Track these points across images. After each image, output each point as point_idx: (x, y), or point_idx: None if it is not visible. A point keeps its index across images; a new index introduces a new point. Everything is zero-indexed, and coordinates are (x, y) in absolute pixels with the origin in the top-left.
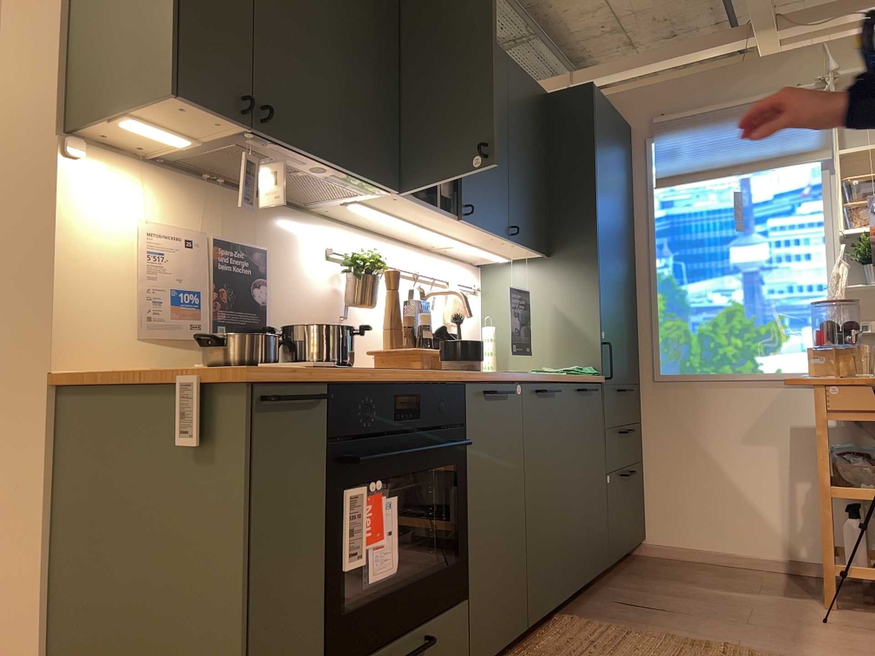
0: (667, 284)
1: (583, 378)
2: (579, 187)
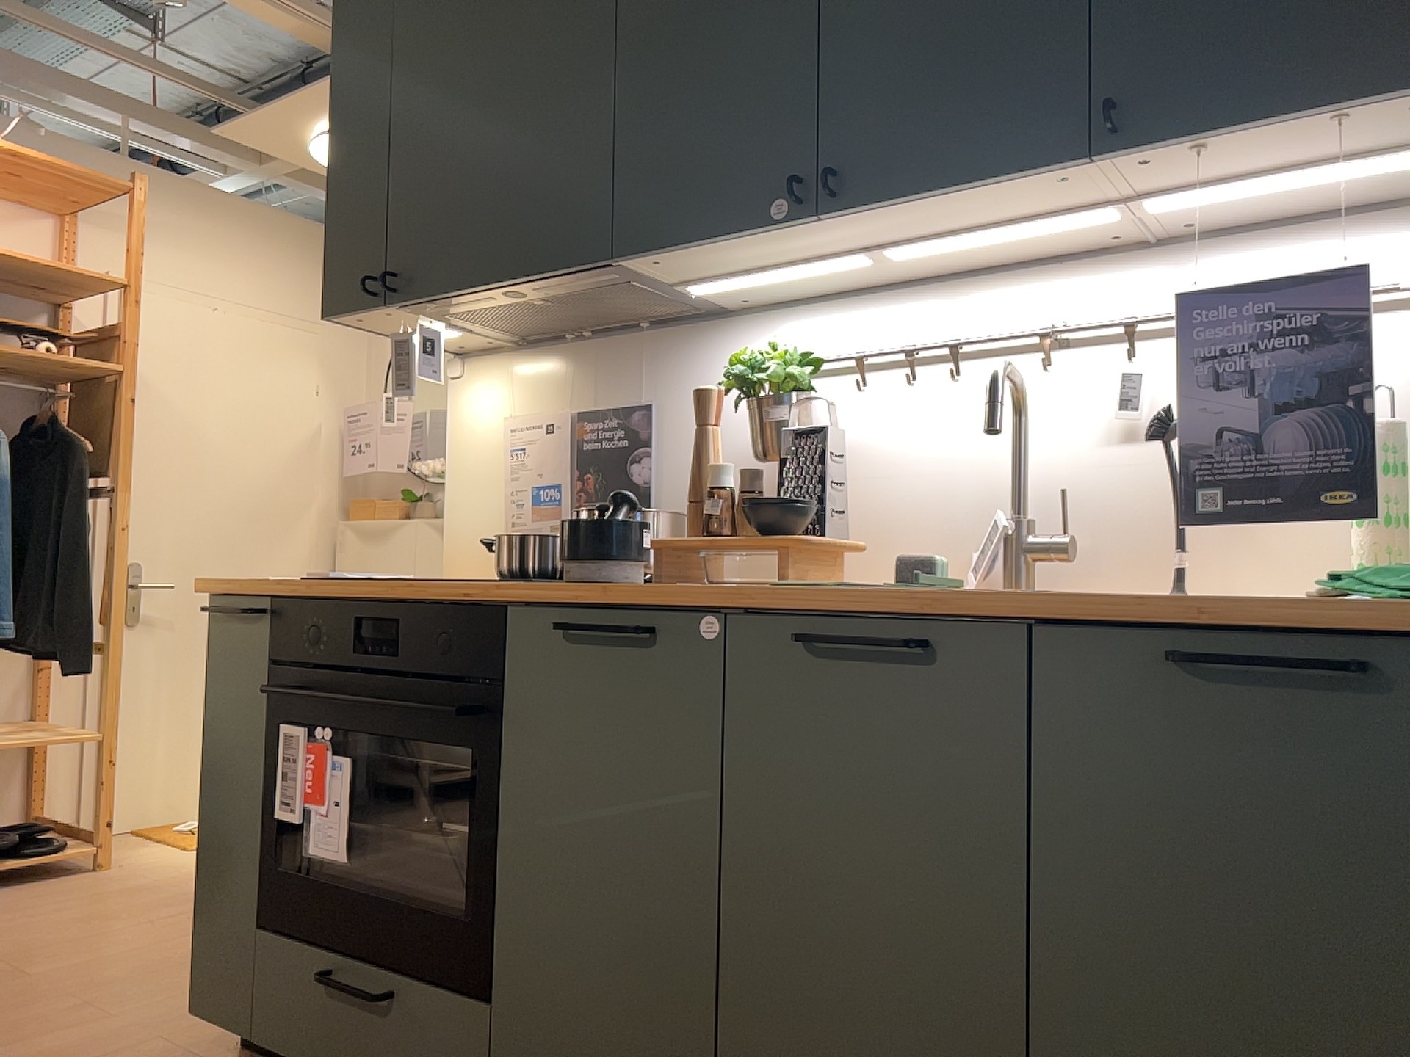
0: None
1: (1289, 611)
2: None
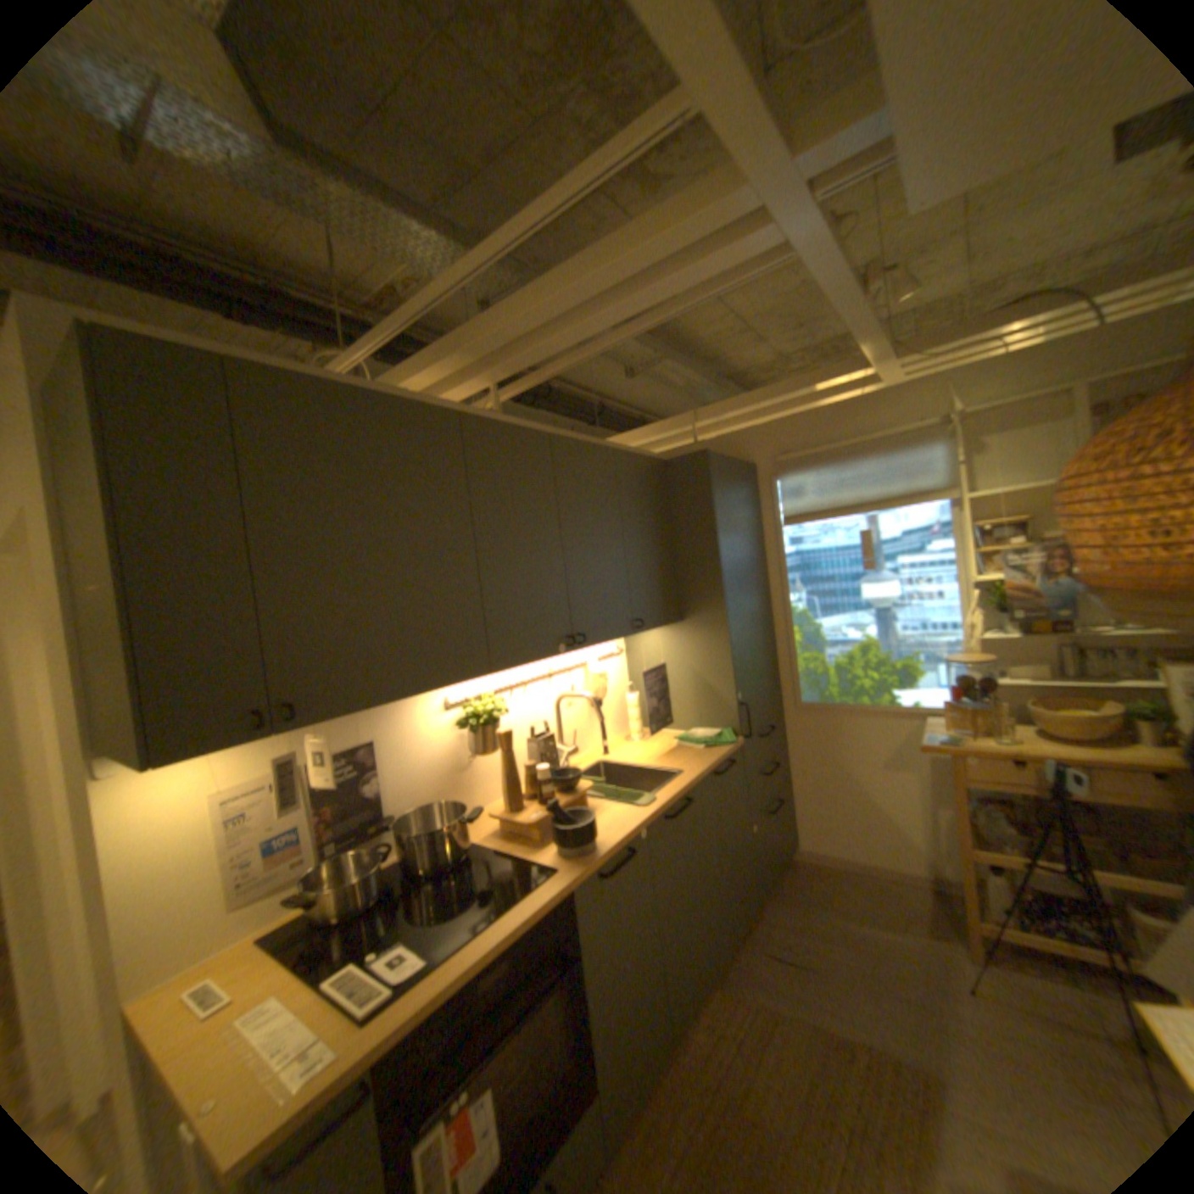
0: (801, 618)
1: (719, 755)
2: (703, 554)
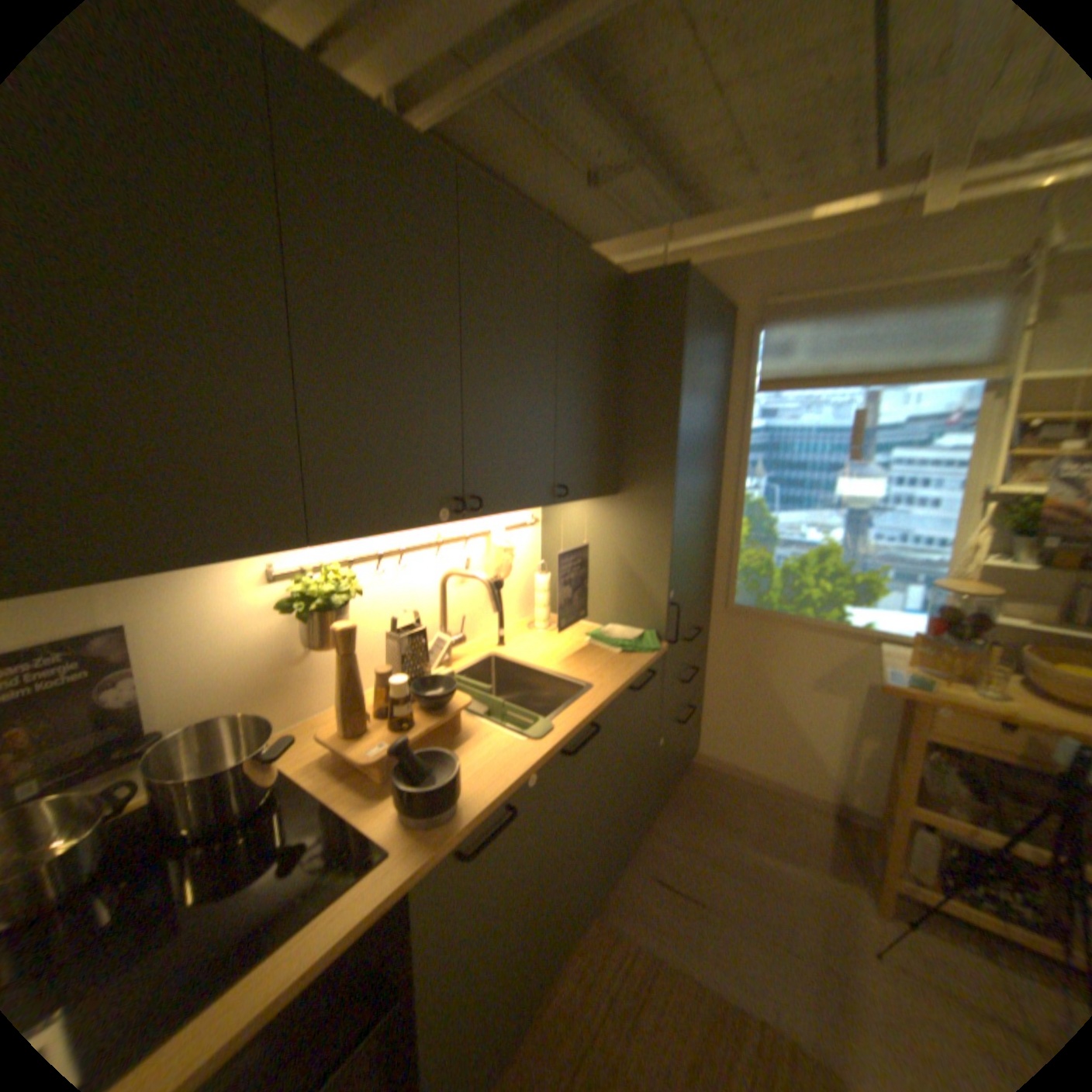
0: (755, 508)
1: (638, 664)
2: (658, 411)
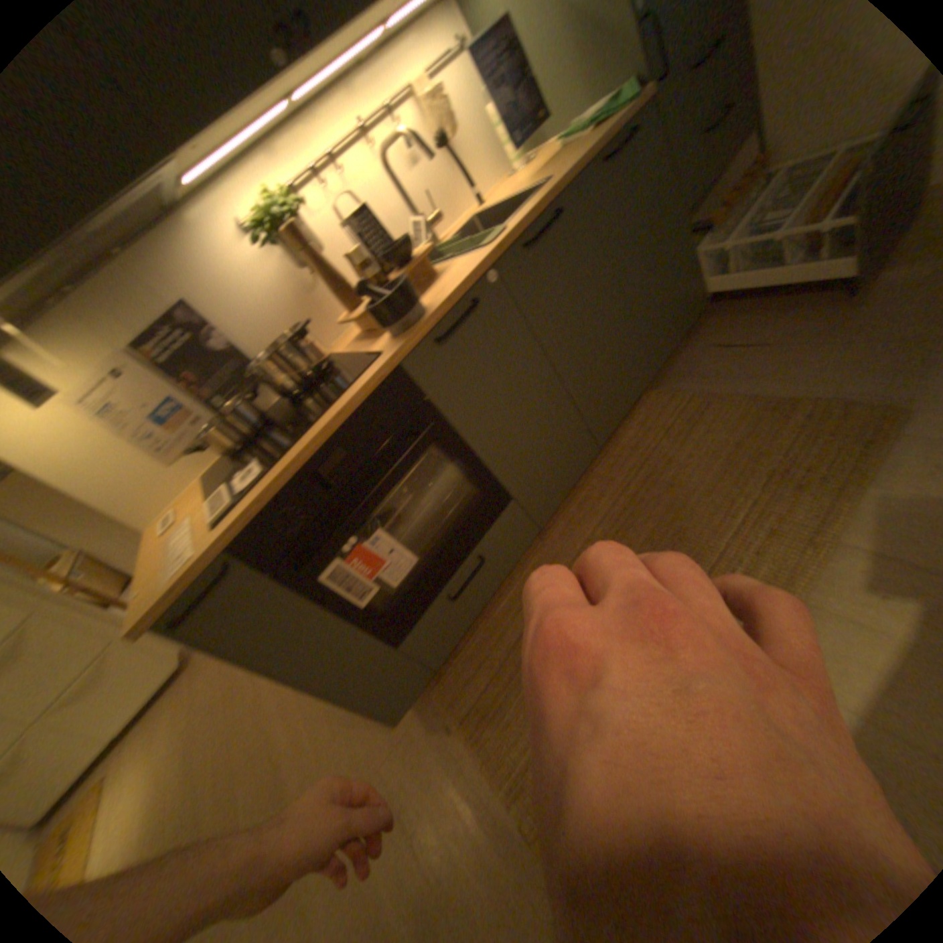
0: None
1: (613, 125)
2: None
